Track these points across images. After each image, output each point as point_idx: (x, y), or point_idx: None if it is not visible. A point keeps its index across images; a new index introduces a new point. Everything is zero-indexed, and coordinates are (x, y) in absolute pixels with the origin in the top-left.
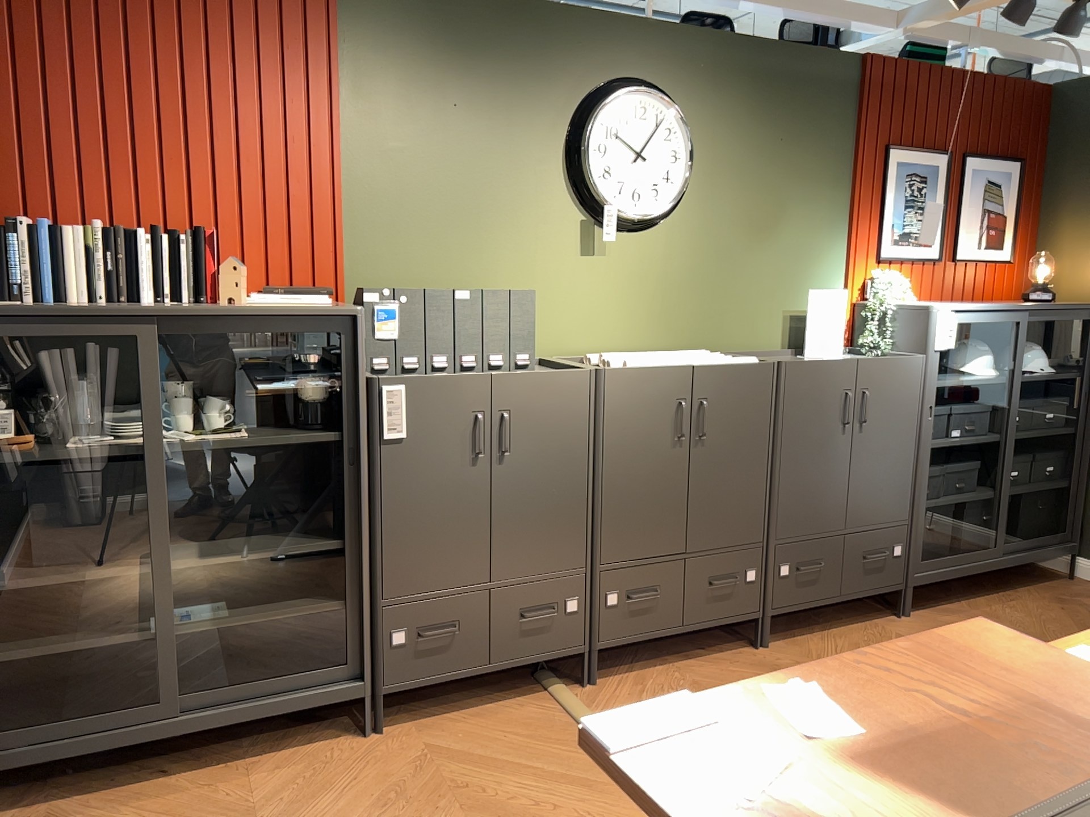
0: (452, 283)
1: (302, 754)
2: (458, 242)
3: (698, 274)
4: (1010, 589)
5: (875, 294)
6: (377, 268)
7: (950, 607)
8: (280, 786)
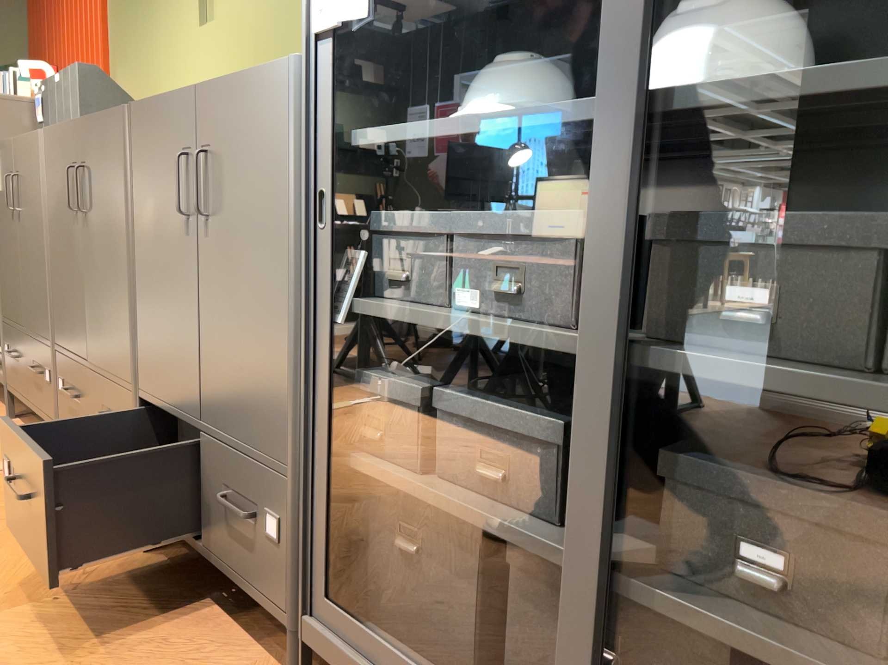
0: (143, 82)
1: None
2: (145, 43)
3: (281, 16)
4: None
5: None
6: (120, 79)
7: None
8: None
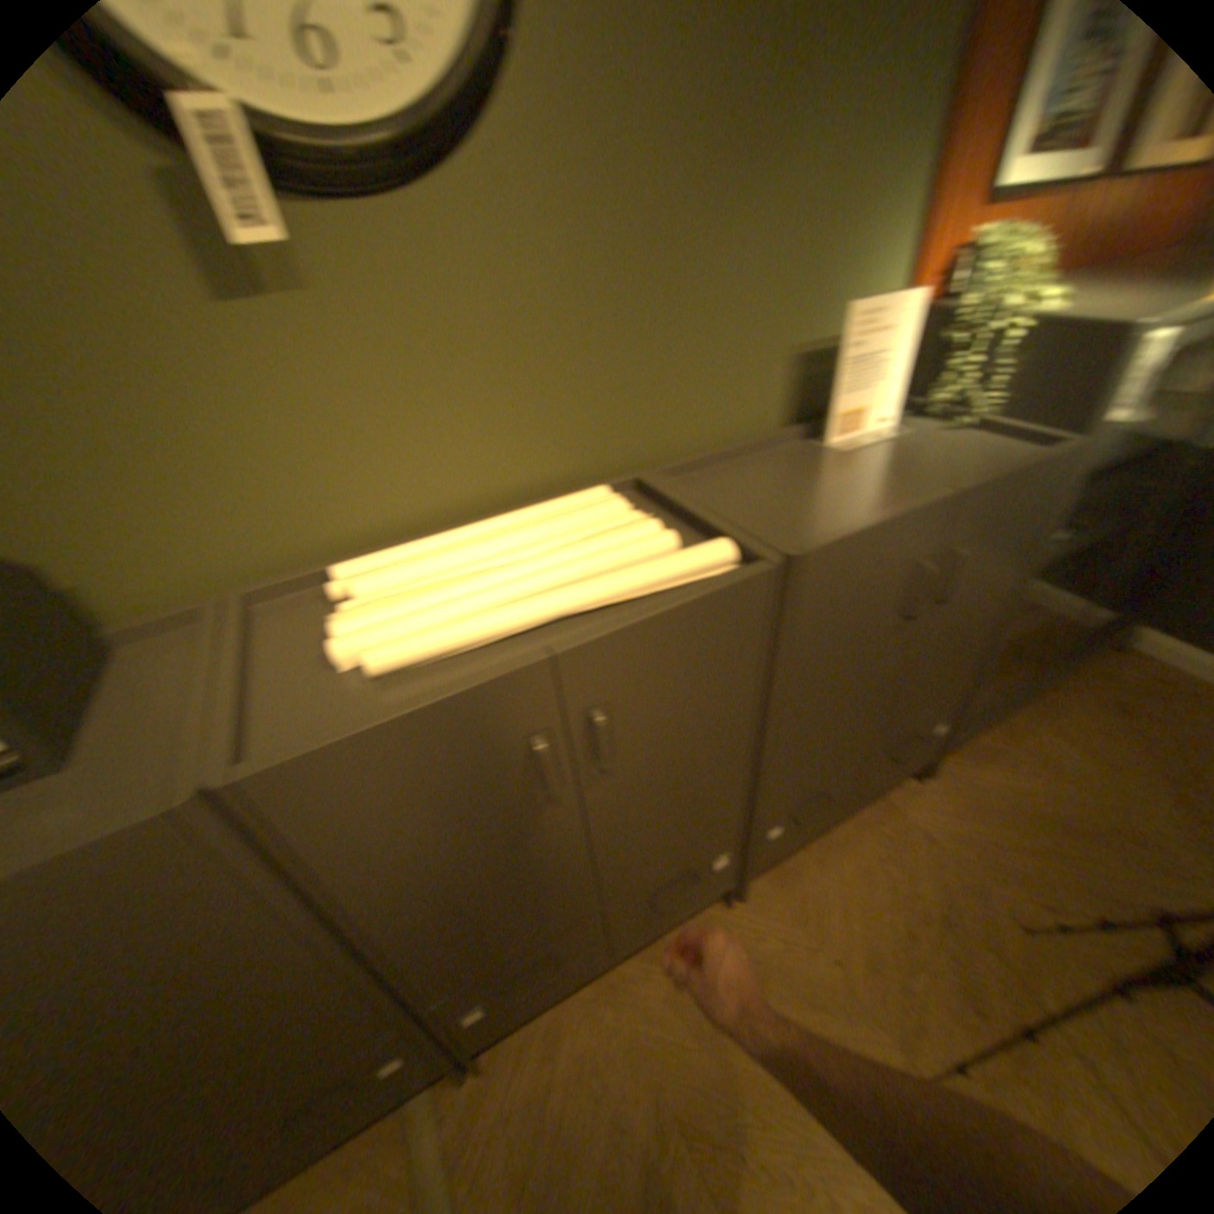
0: None
1: None
2: None
3: (596, 296)
4: (1053, 686)
5: (974, 281)
6: None
7: (985, 744)
8: None
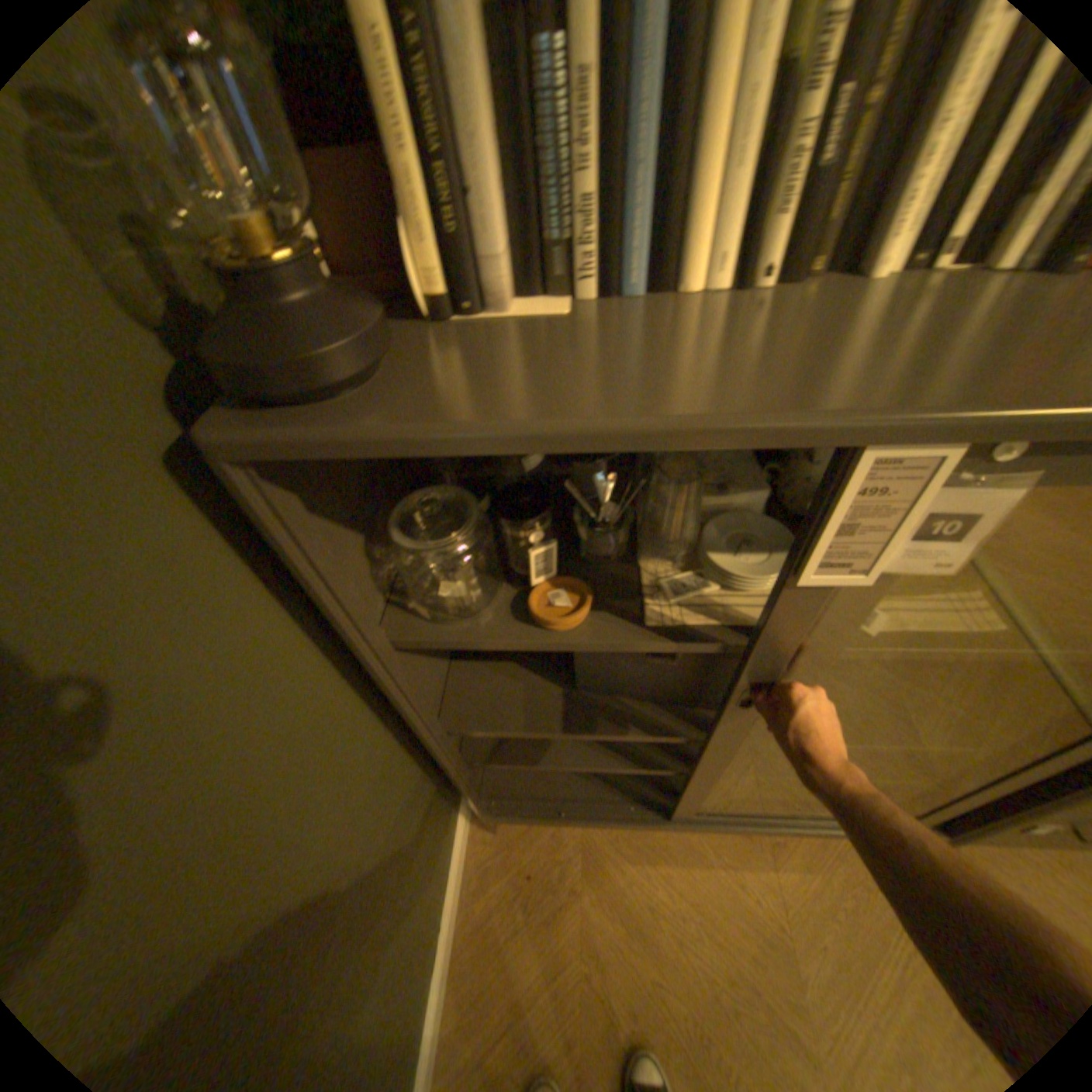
0: None
1: (838, 857)
2: None
3: None
4: None
5: None
6: None
7: None
8: (822, 917)
